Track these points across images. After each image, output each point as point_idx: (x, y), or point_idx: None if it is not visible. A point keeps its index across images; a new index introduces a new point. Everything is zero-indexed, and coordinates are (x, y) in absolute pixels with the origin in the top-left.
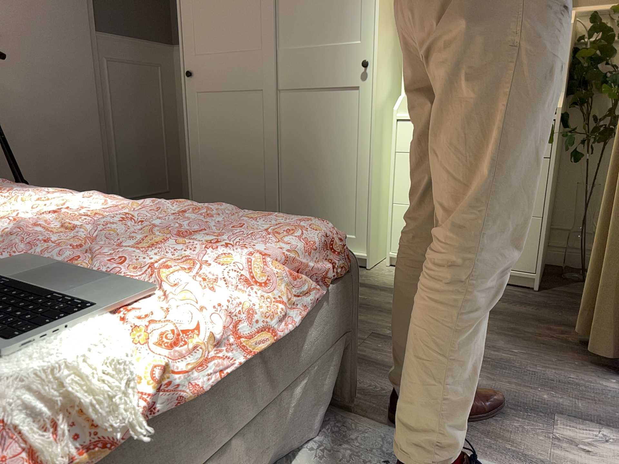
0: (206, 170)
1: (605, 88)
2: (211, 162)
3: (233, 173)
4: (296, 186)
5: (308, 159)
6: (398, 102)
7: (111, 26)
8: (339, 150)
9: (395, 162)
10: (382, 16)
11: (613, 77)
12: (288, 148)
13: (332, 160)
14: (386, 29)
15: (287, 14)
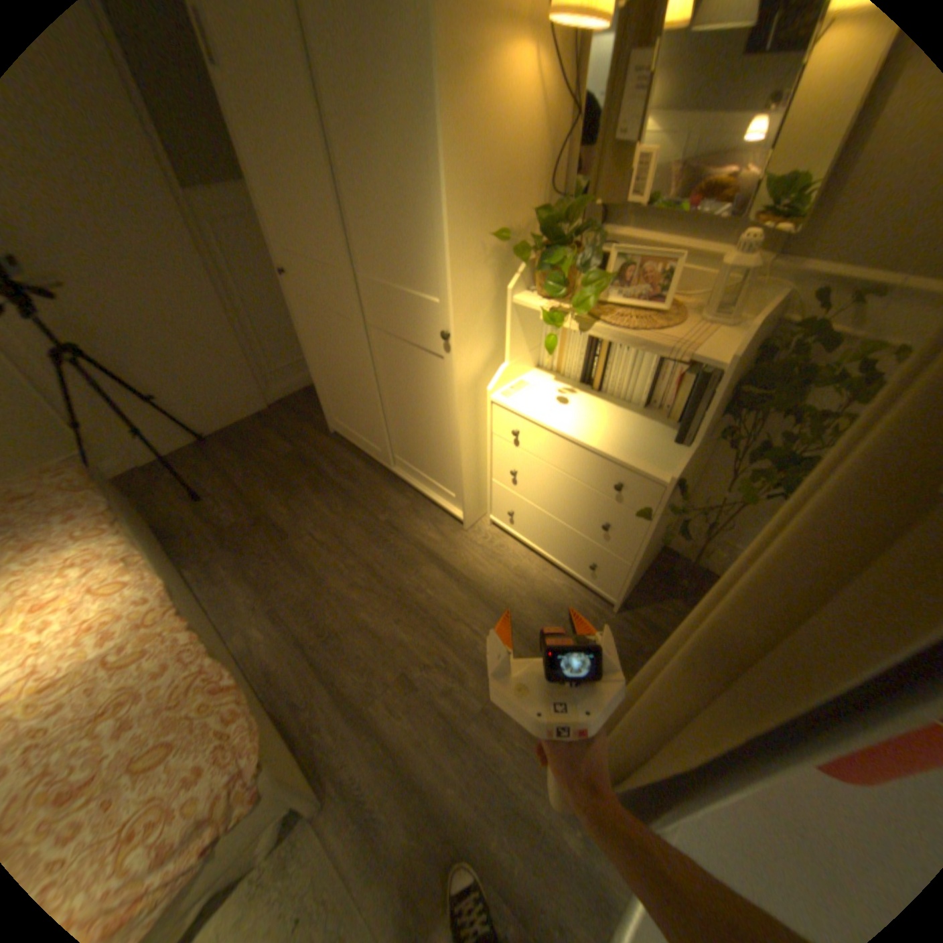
0: (325, 379)
1: (799, 402)
2: (326, 373)
3: (346, 393)
4: (401, 429)
5: (407, 409)
6: (497, 377)
7: (198, 174)
8: (433, 415)
9: (492, 442)
10: (465, 271)
11: (821, 387)
12: (387, 389)
13: (427, 421)
14: (477, 284)
15: (356, 227)
